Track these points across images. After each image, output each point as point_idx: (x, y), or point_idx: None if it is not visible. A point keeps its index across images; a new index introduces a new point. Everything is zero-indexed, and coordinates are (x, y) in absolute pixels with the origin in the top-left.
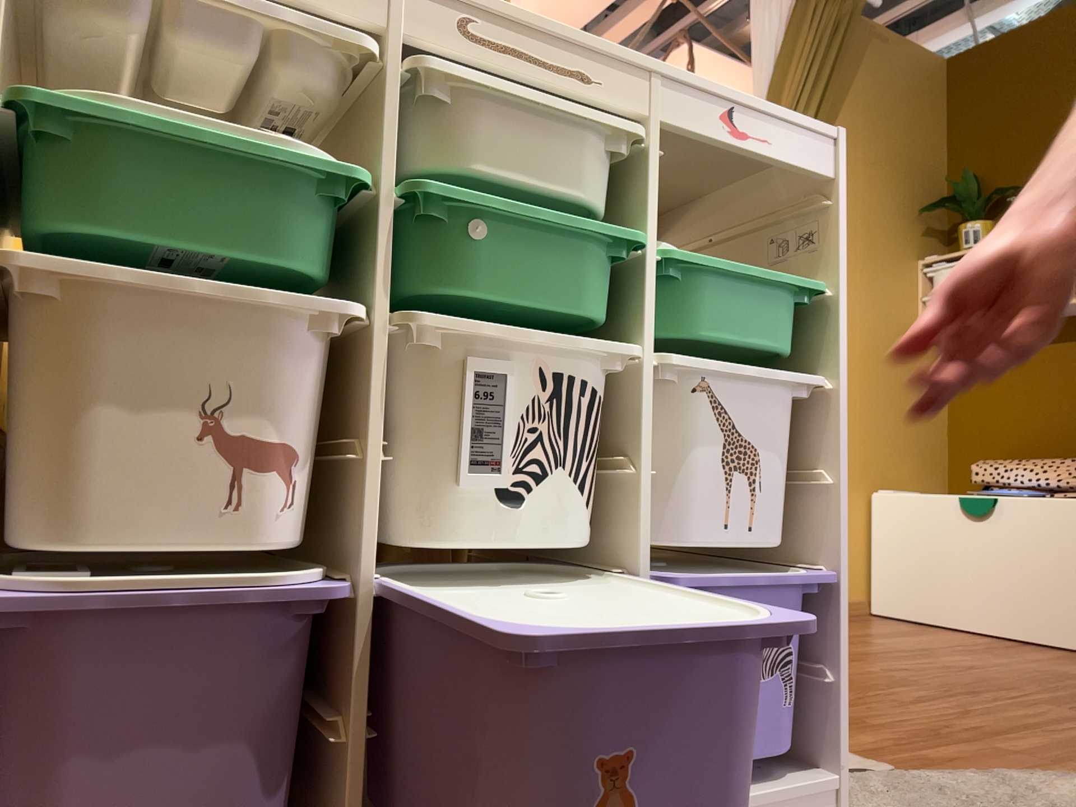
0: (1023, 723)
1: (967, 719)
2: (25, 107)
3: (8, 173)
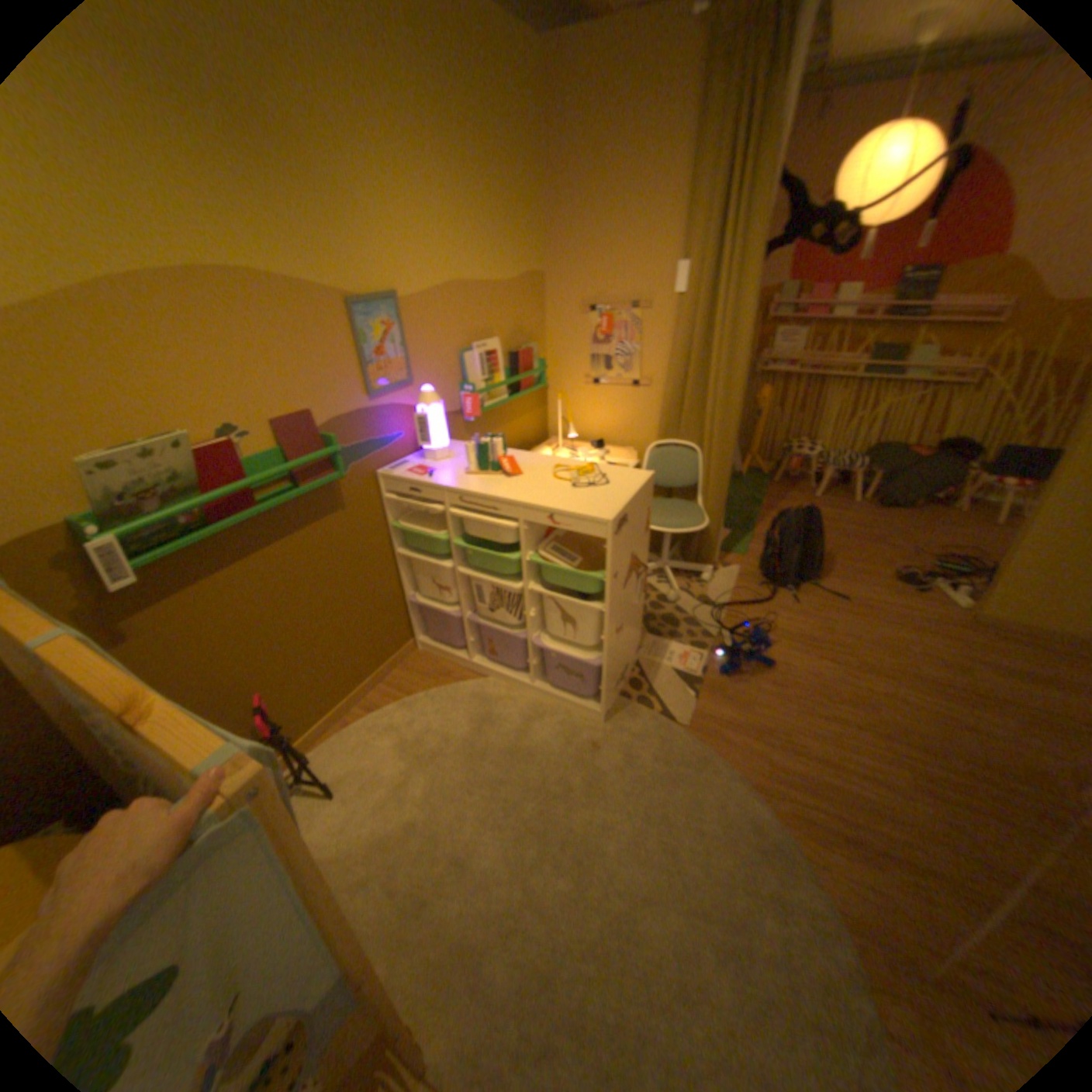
0: (834, 771)
1: (807, 747)
2: (393, 522)
3: (395, 534)
